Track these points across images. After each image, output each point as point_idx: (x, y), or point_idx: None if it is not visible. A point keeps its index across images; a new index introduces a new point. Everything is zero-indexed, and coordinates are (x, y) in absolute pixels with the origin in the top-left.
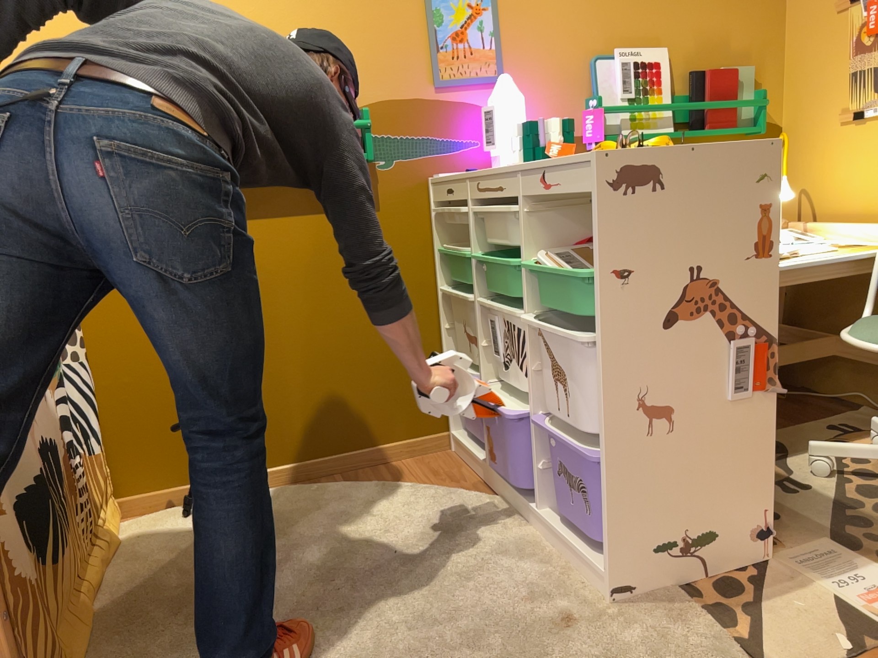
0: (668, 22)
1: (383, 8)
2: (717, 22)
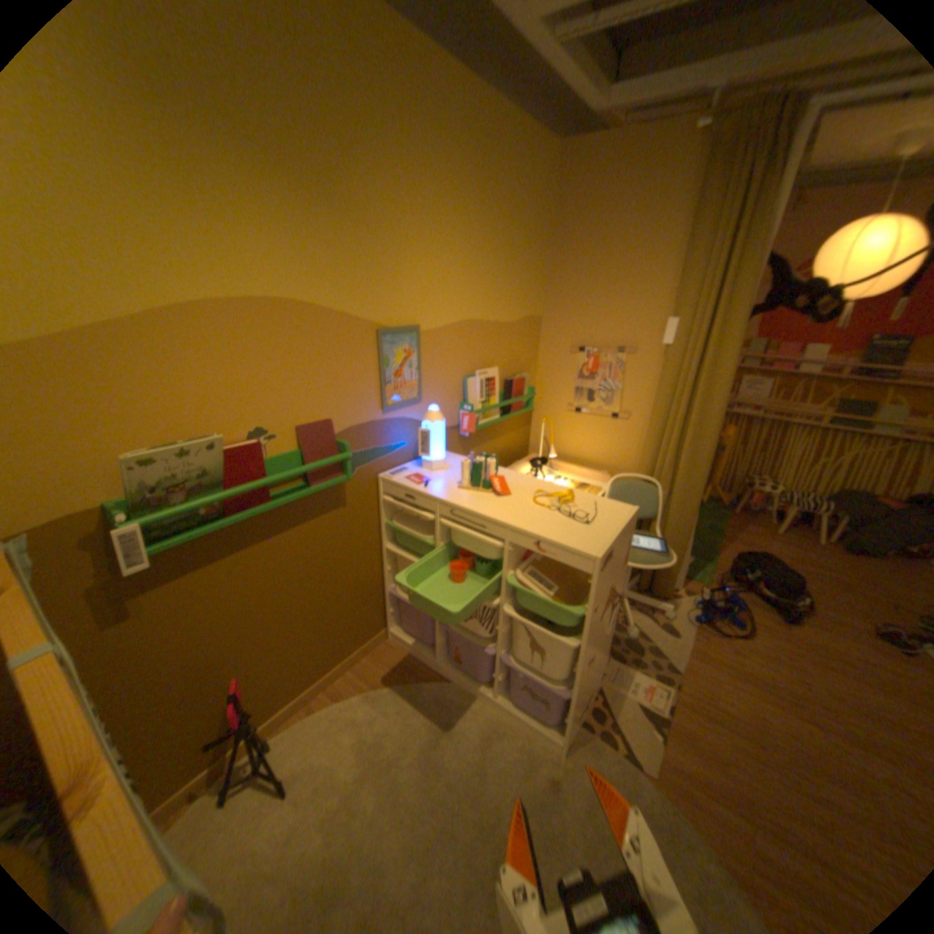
0: (497, 350)
1: (350, 358)
2: (516, 348)
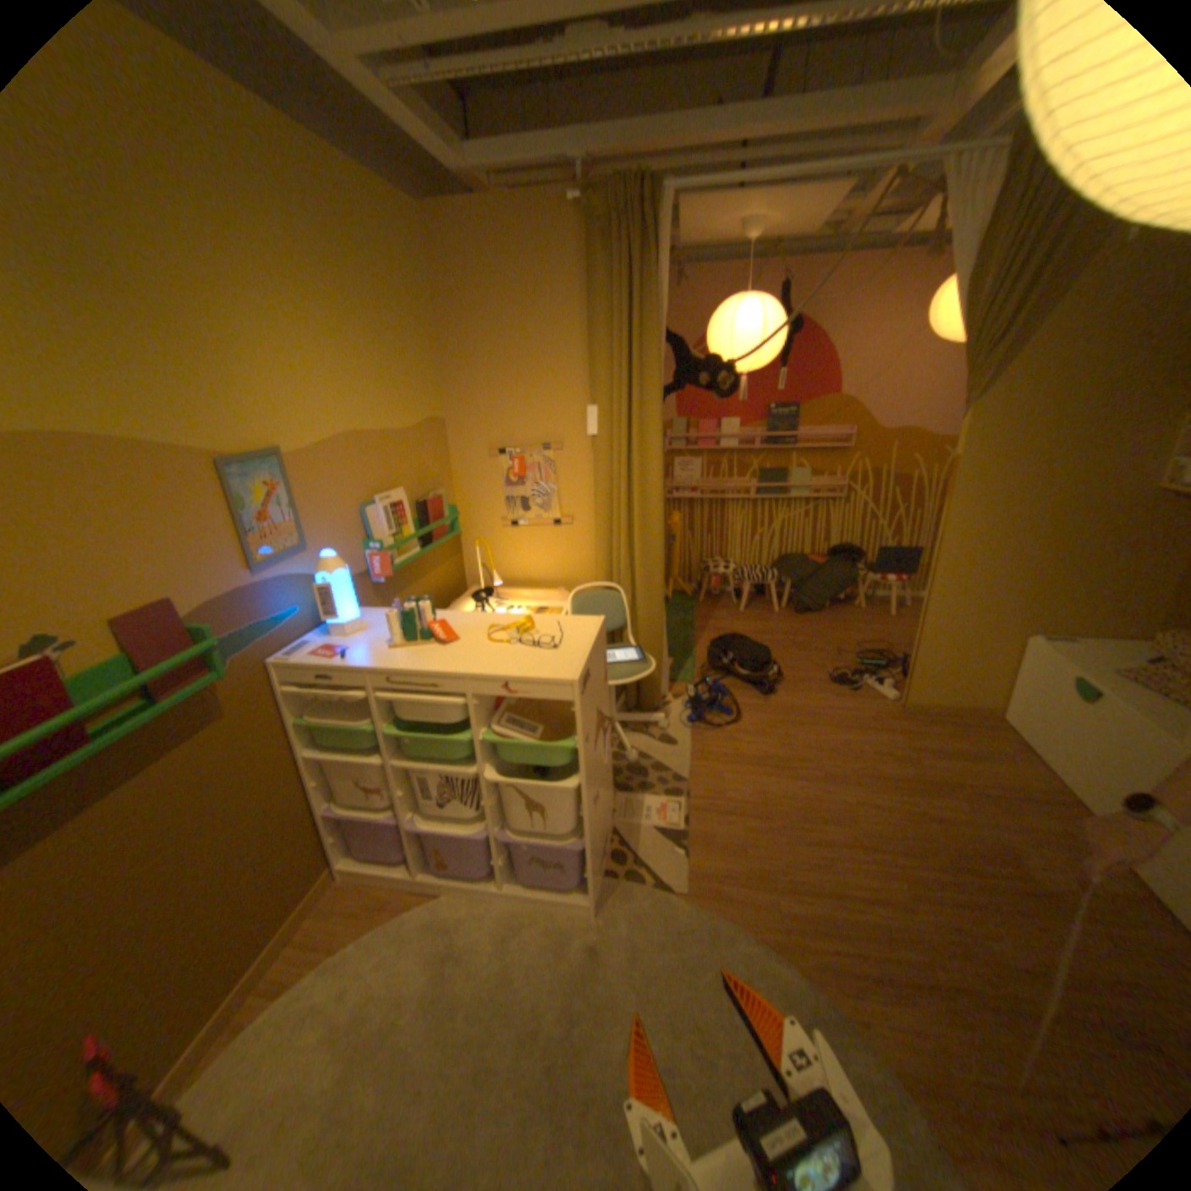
0: (397, 466)
1: (180, 505)
2: (421, 460)
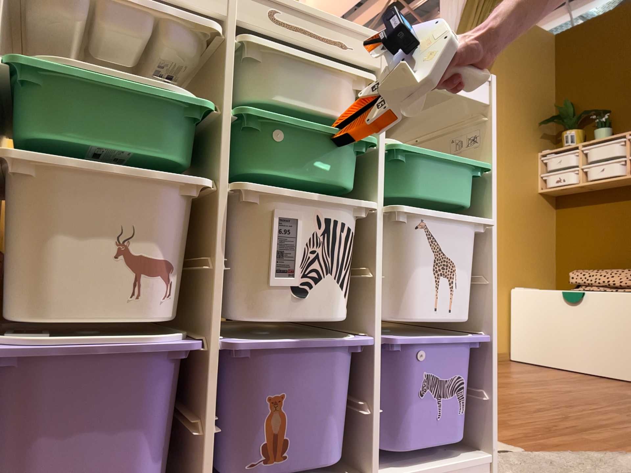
0: None
1: None
2: None
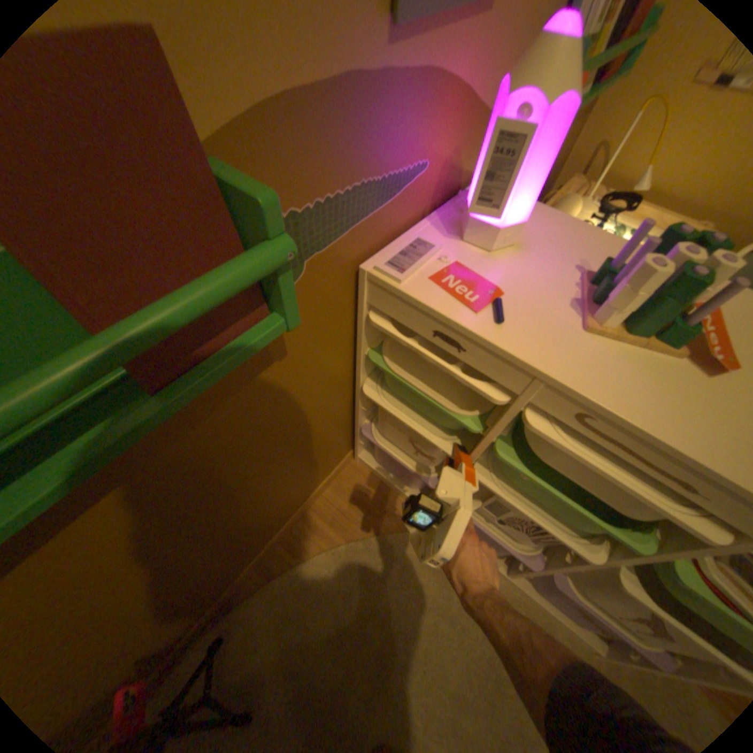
0: None
1: None
2: None
